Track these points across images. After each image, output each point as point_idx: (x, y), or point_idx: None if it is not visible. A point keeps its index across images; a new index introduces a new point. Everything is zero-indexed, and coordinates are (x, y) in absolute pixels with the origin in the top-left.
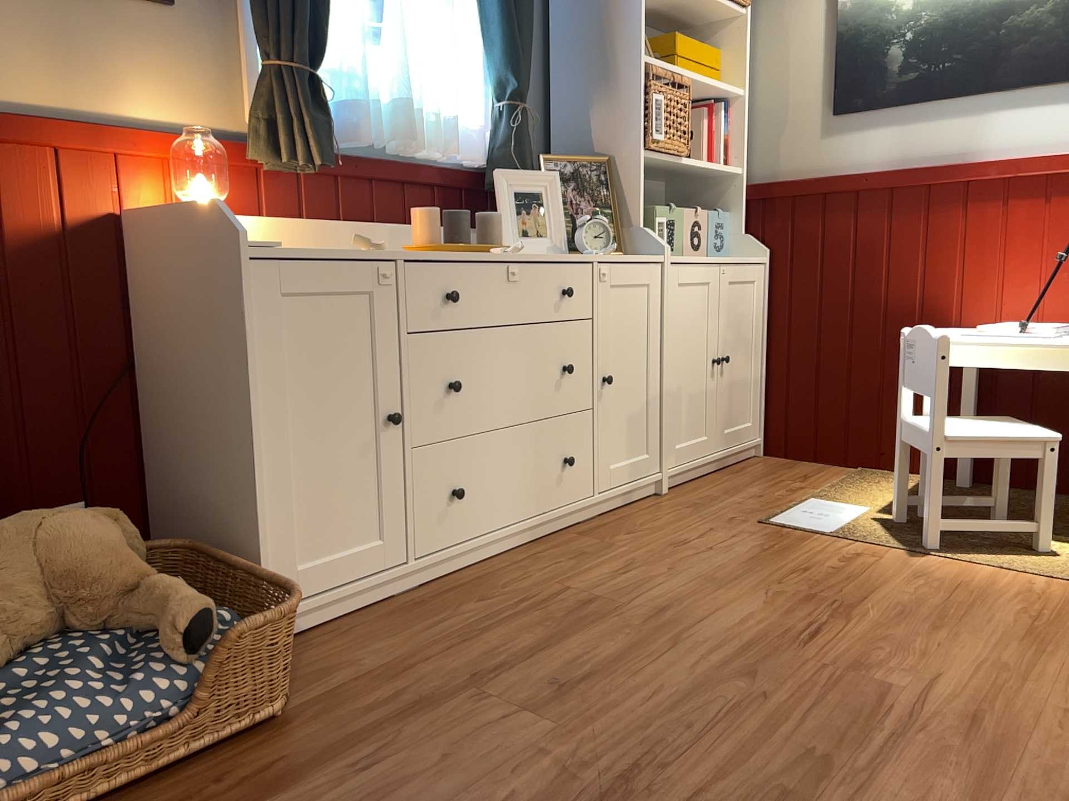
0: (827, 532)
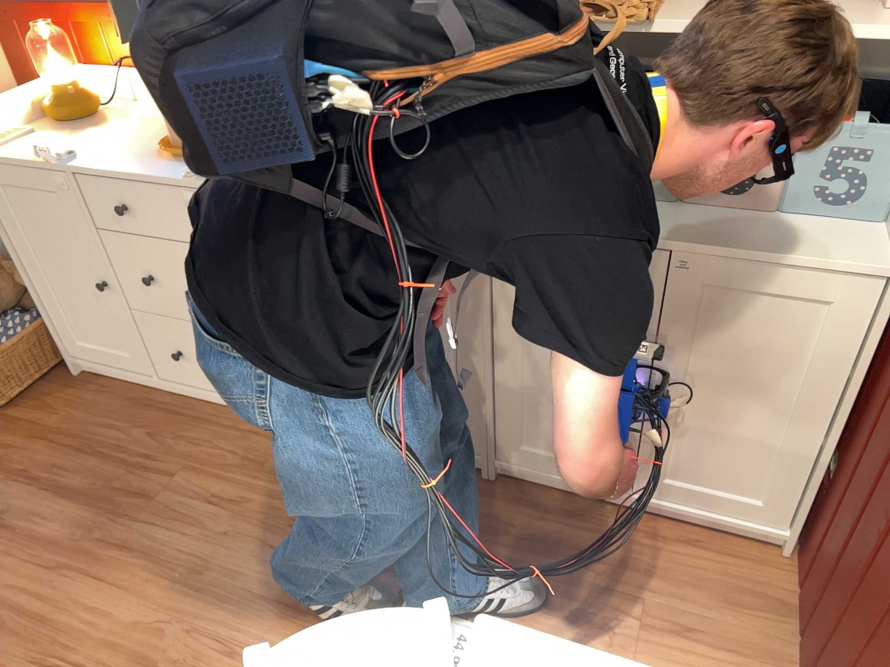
0: None
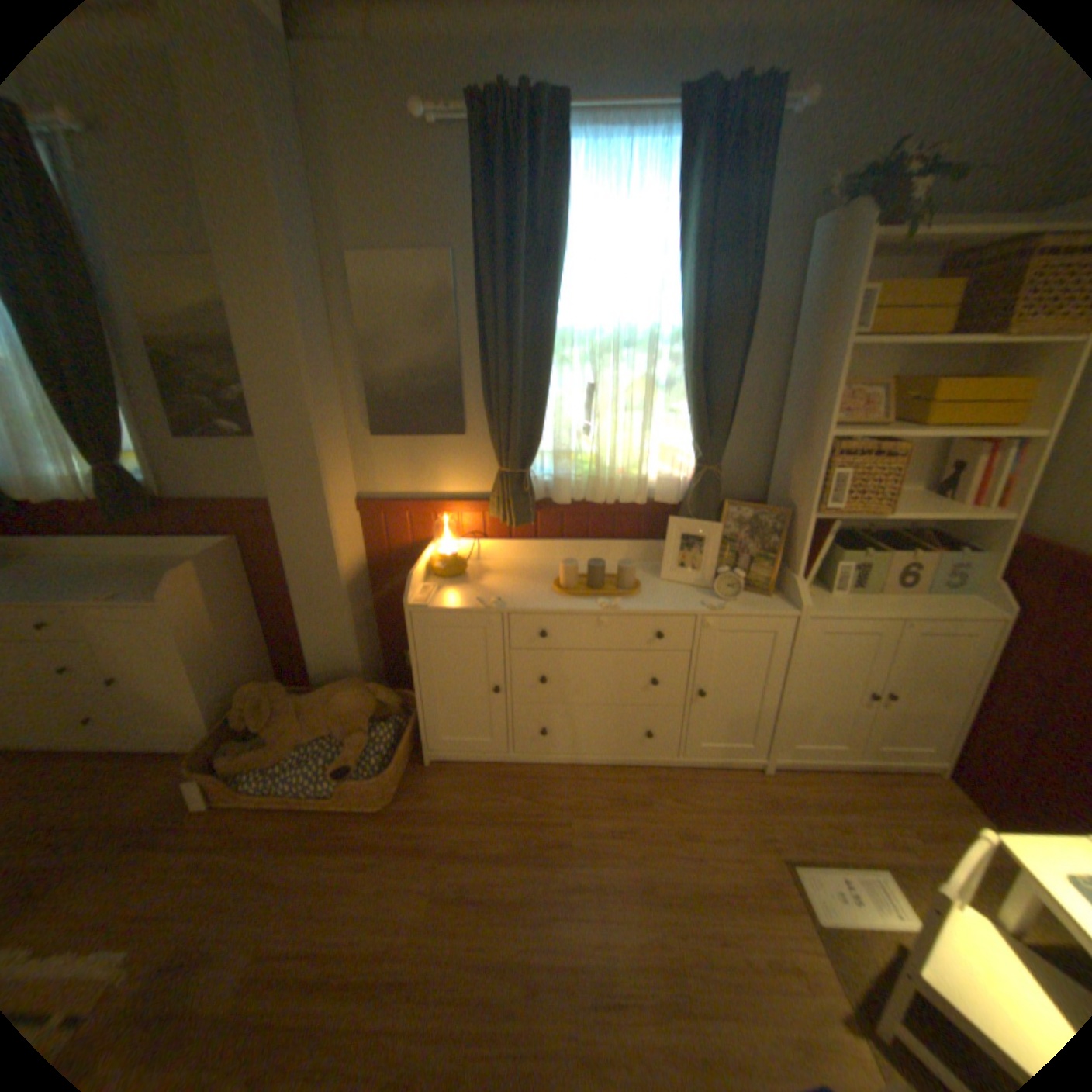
0: (820, 925)
